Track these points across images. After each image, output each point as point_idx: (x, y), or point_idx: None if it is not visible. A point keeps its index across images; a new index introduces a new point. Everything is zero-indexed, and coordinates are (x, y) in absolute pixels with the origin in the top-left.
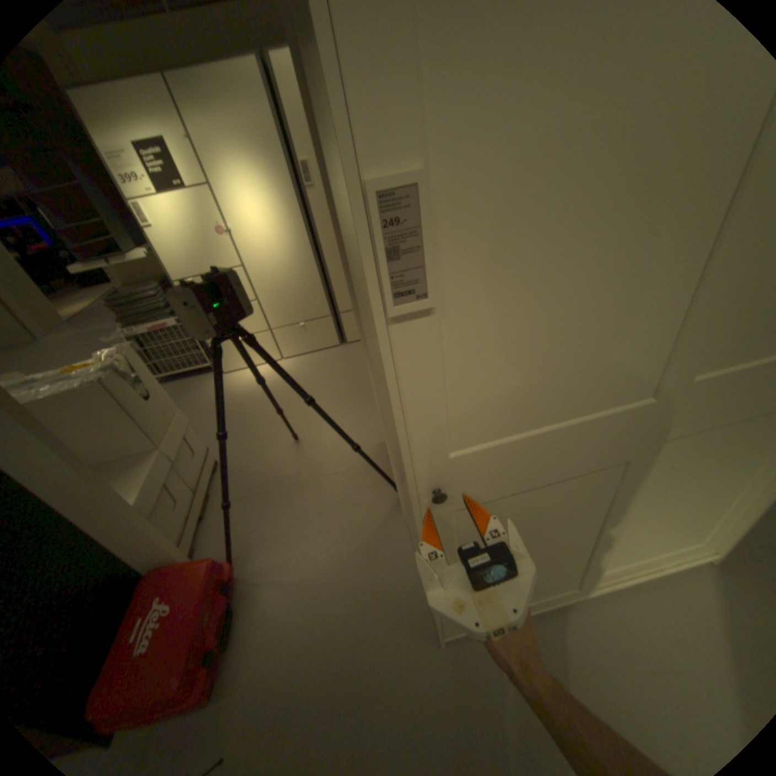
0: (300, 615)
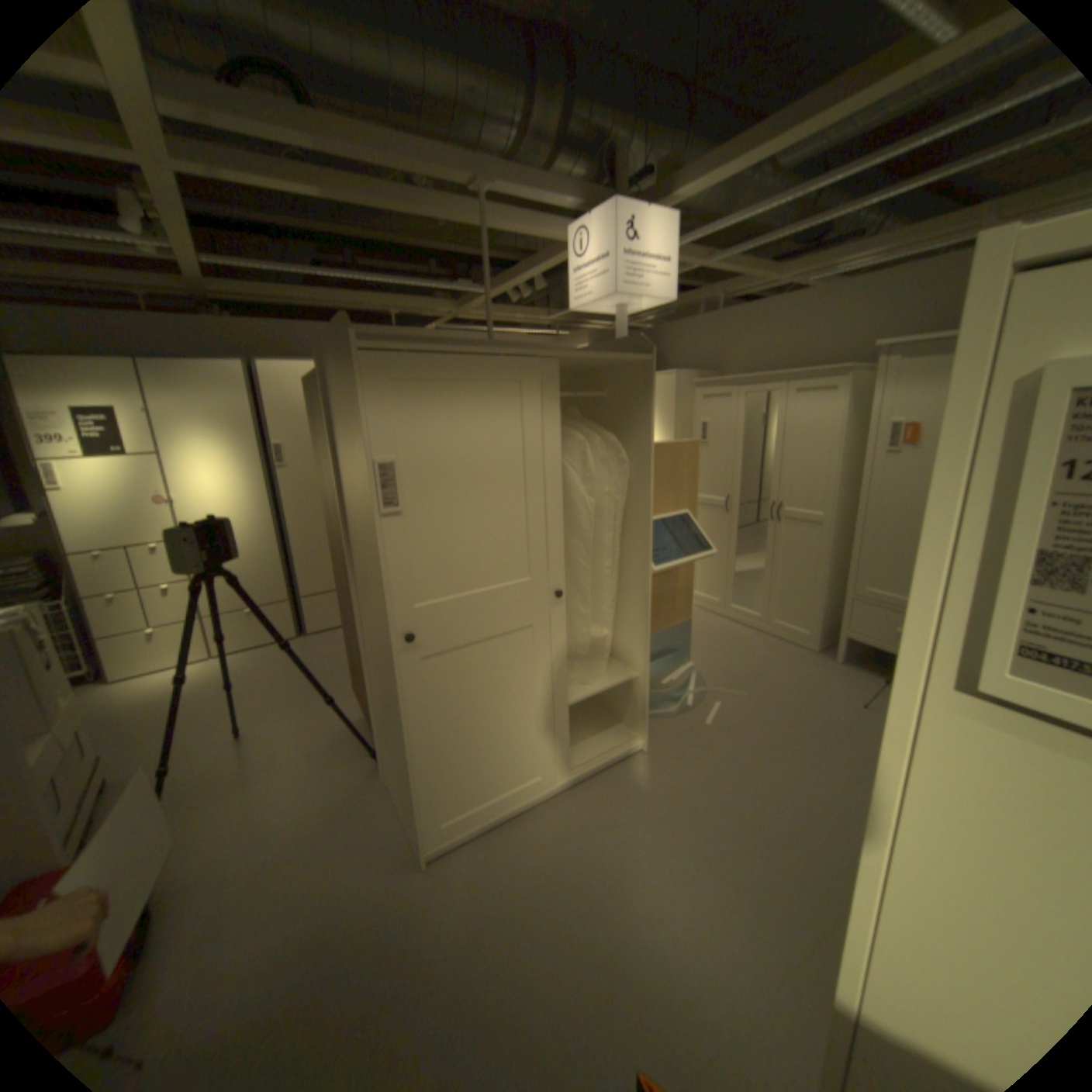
0: (251, 896)
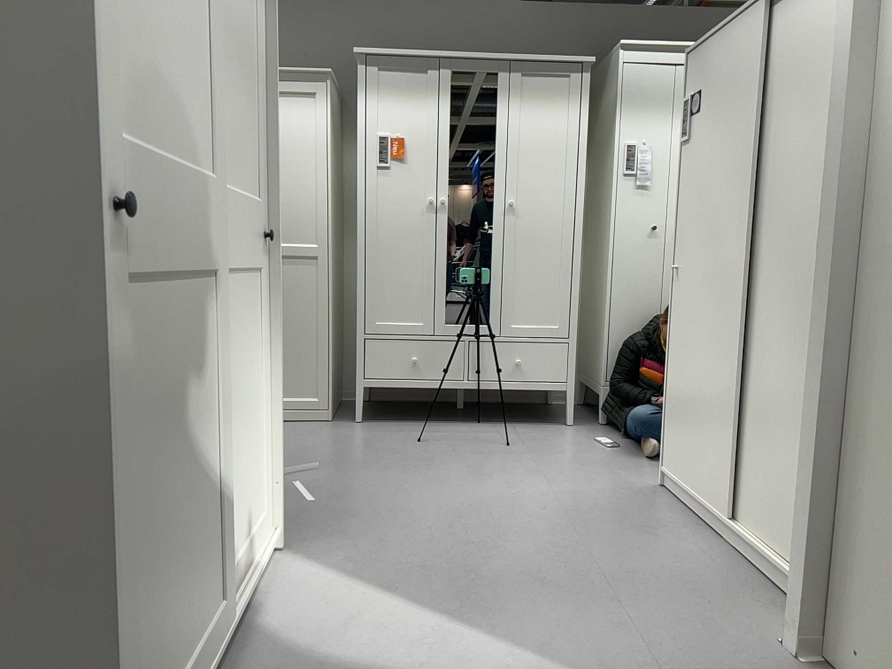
0: None
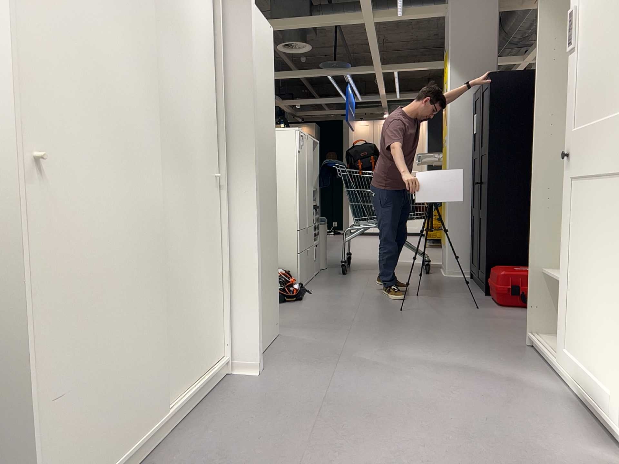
0: None
